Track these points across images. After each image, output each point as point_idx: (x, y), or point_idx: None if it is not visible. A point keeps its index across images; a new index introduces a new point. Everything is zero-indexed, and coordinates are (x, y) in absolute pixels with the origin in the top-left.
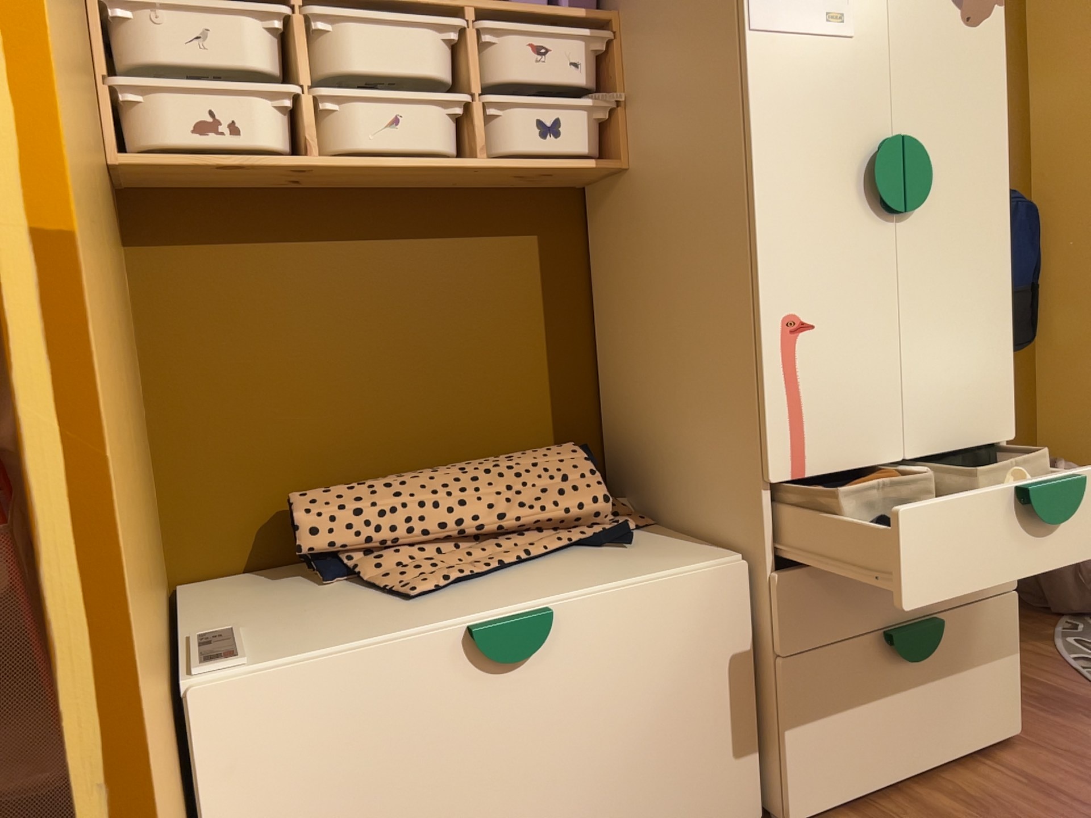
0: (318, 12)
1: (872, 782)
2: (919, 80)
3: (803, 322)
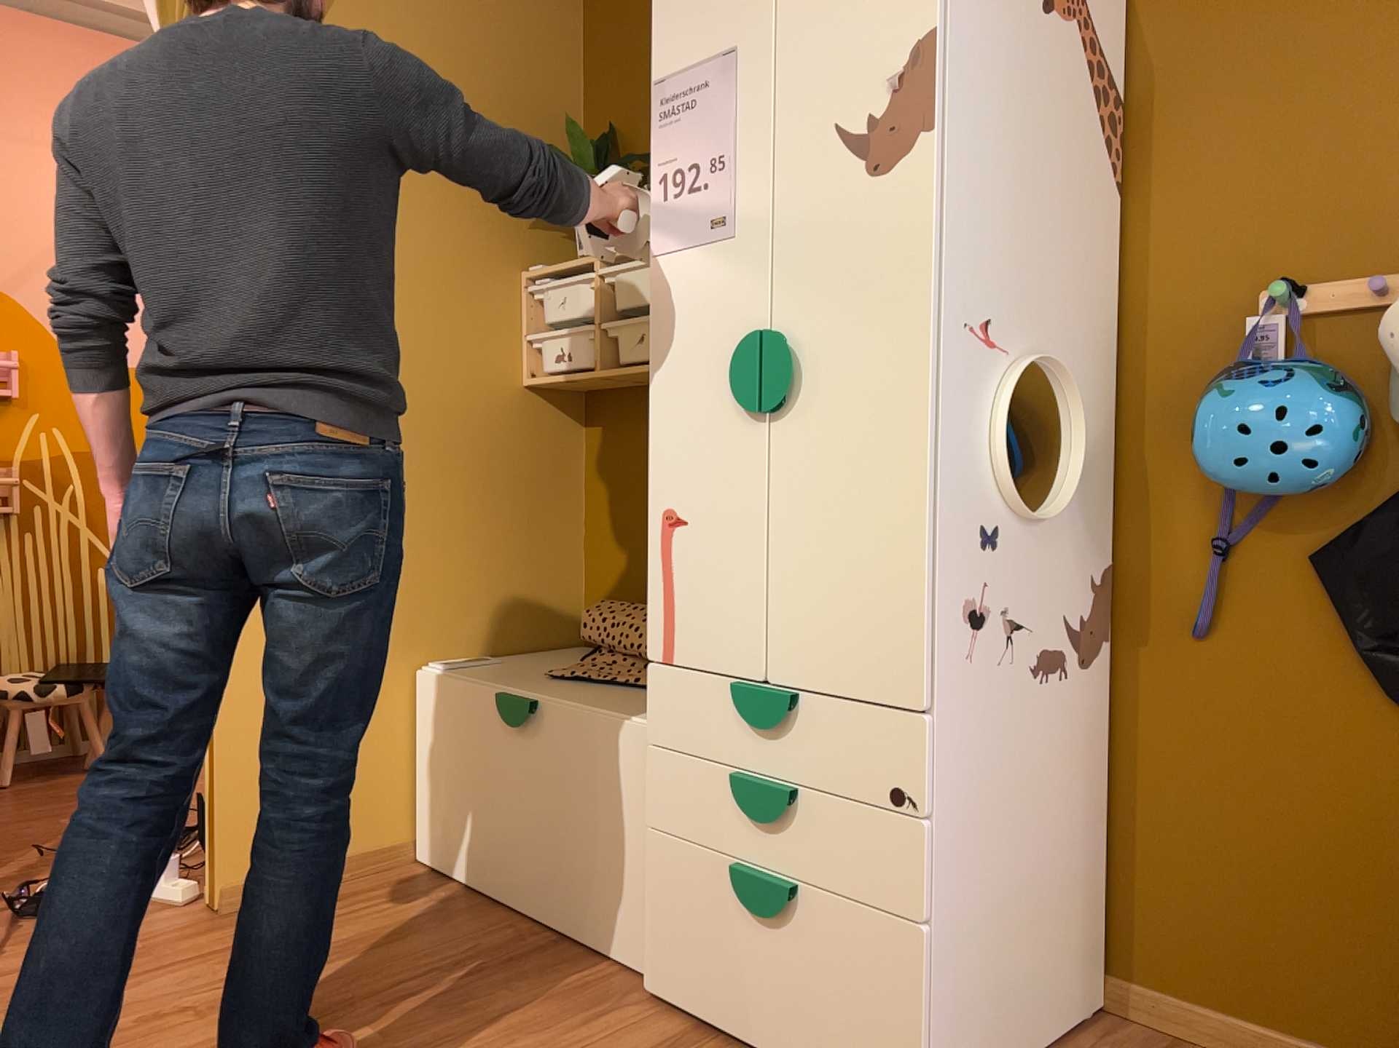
0: (600, 271)
1: (716, 1018)
2: (805, 259)
3: (677, 516)
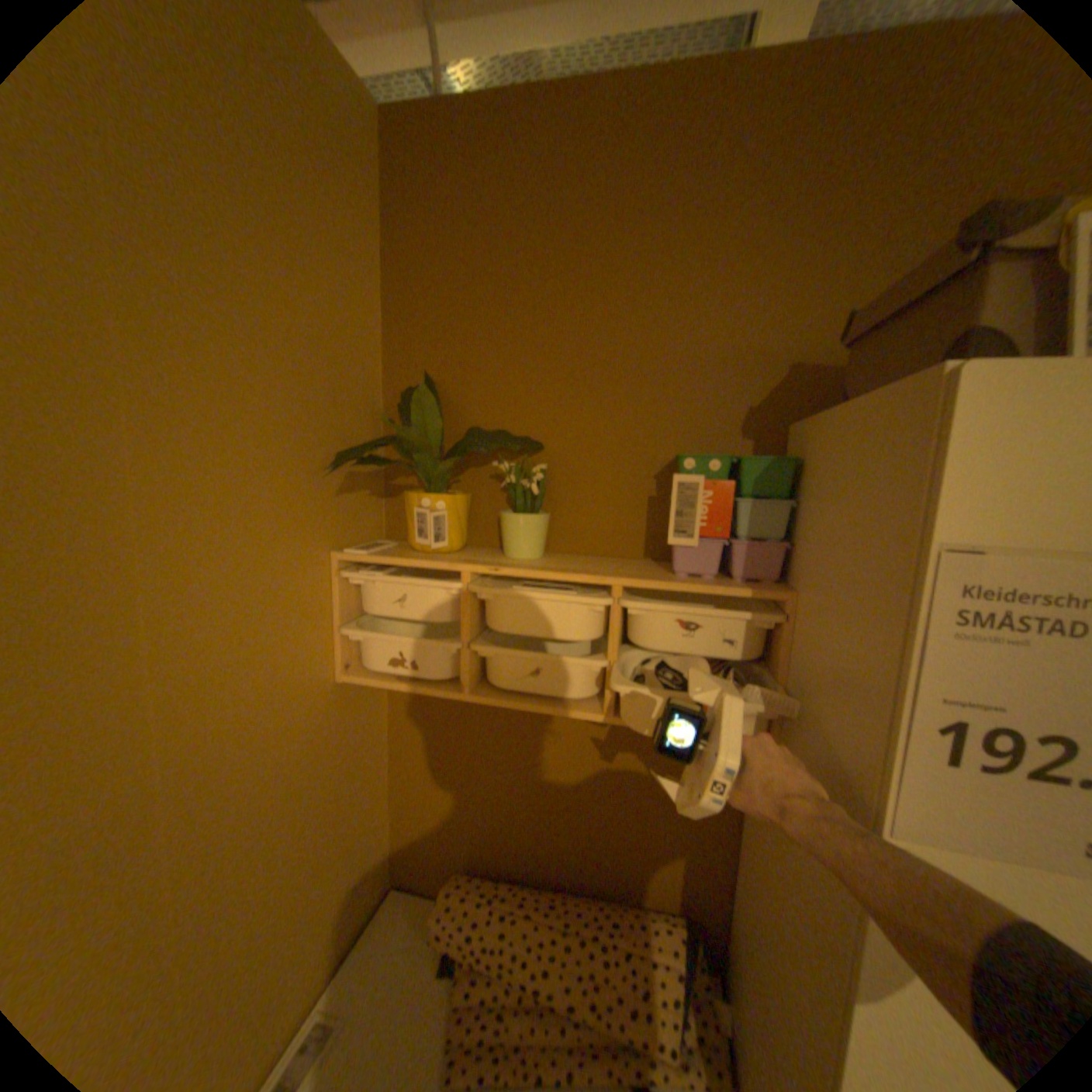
0: (478, 588)
1: None
2: None
3: None
